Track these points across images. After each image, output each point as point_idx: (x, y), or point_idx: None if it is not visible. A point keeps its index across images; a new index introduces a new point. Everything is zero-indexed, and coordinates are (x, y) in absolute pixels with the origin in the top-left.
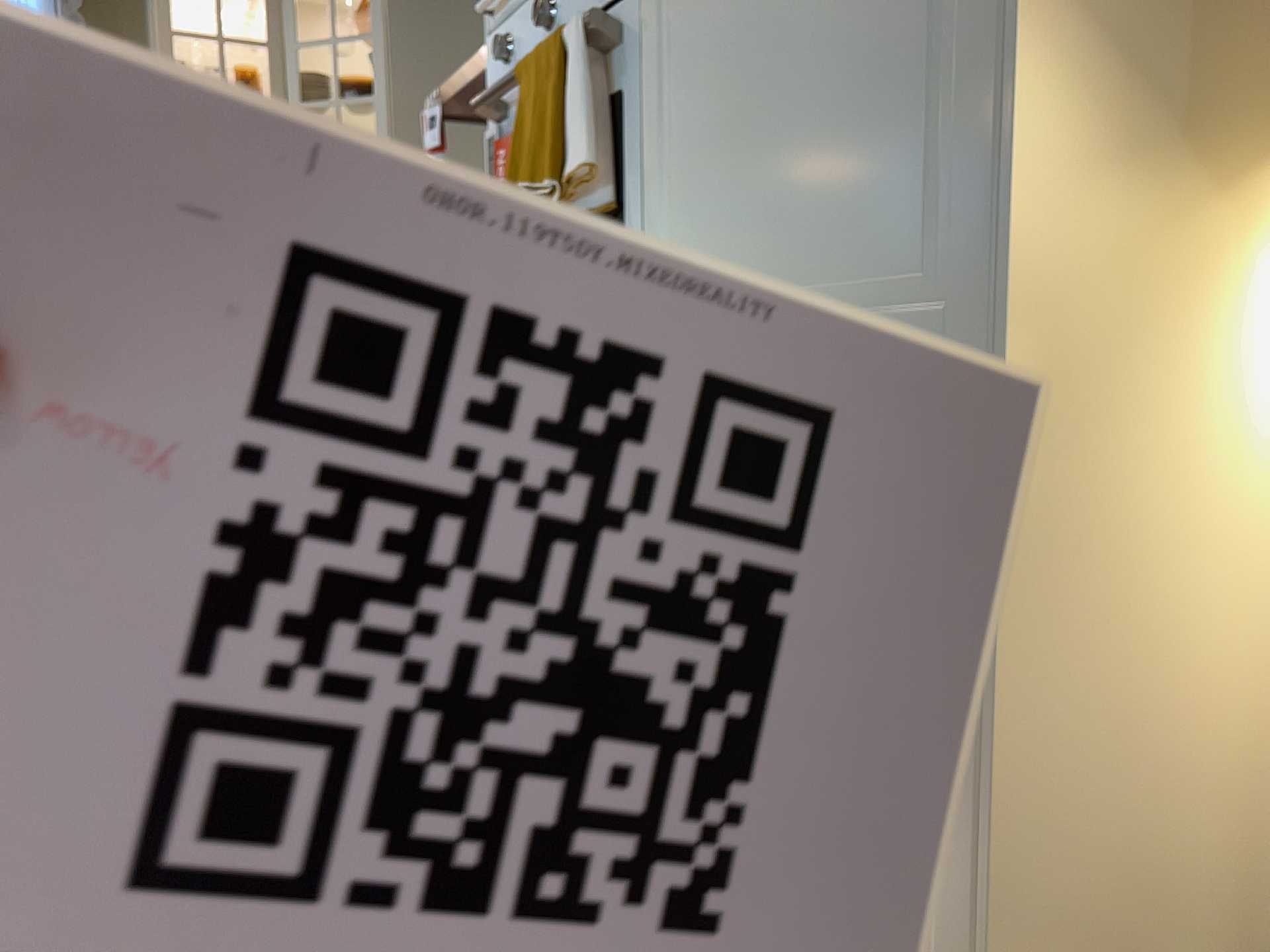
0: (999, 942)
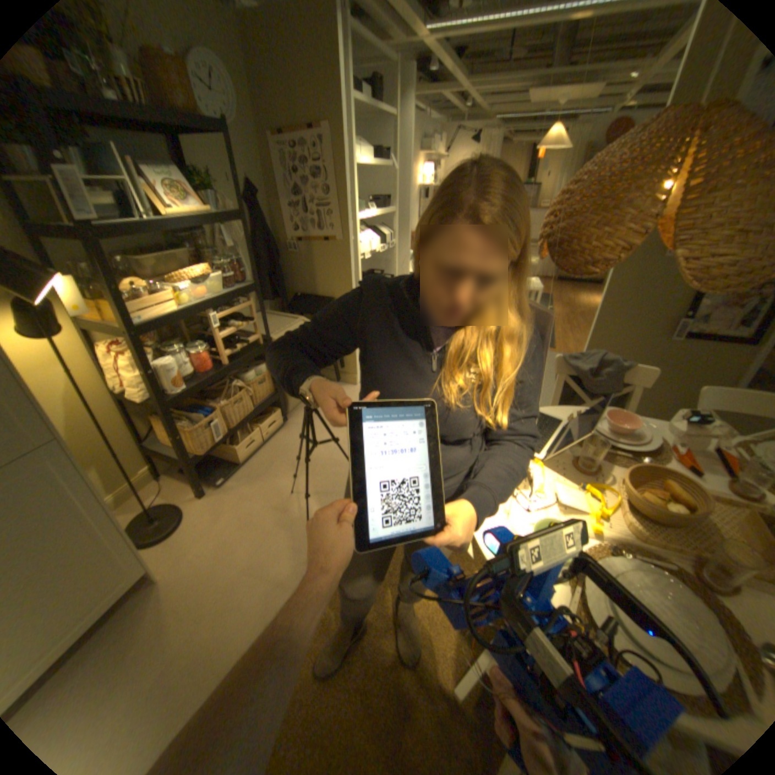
0: (111, 531)
